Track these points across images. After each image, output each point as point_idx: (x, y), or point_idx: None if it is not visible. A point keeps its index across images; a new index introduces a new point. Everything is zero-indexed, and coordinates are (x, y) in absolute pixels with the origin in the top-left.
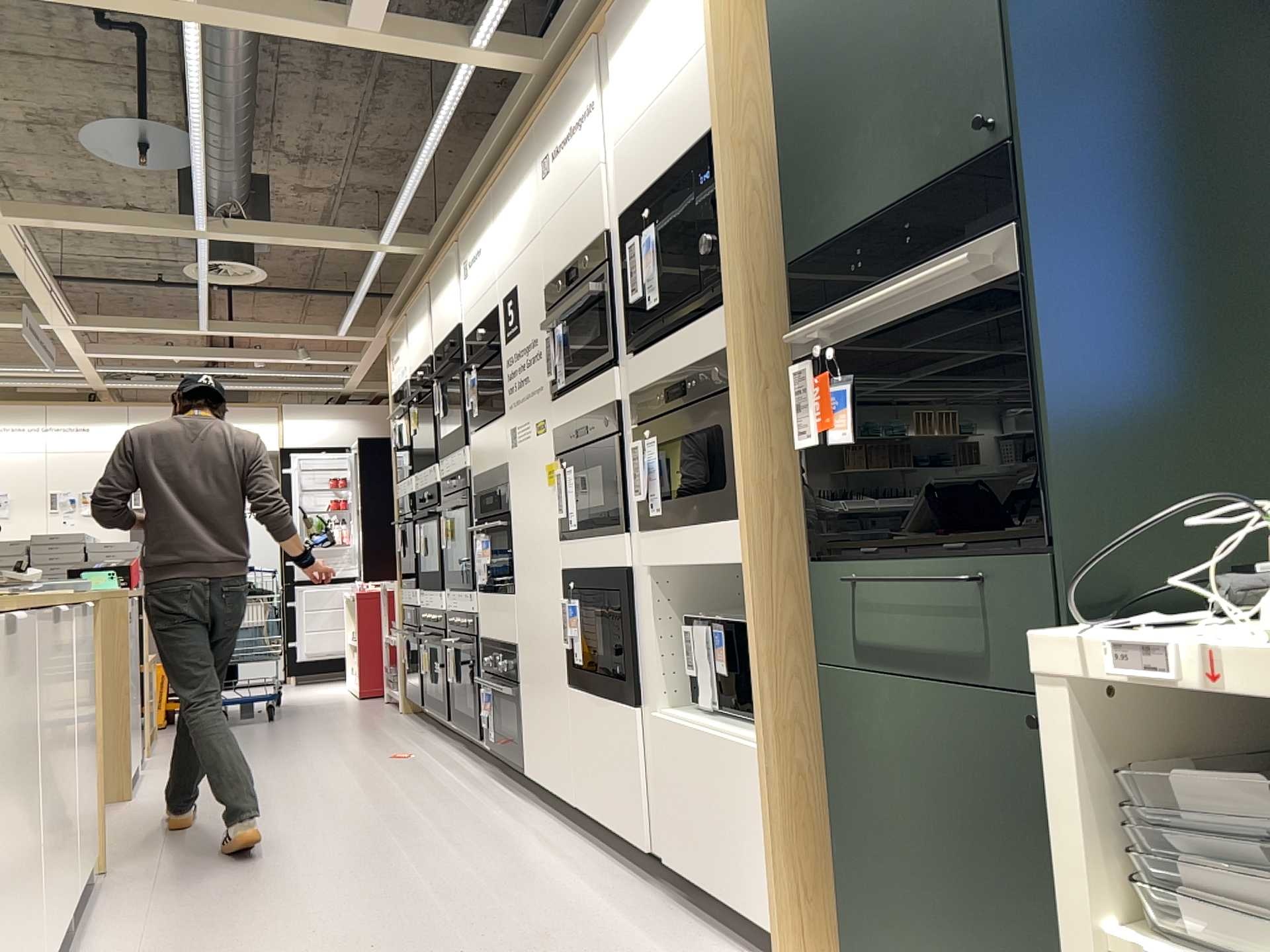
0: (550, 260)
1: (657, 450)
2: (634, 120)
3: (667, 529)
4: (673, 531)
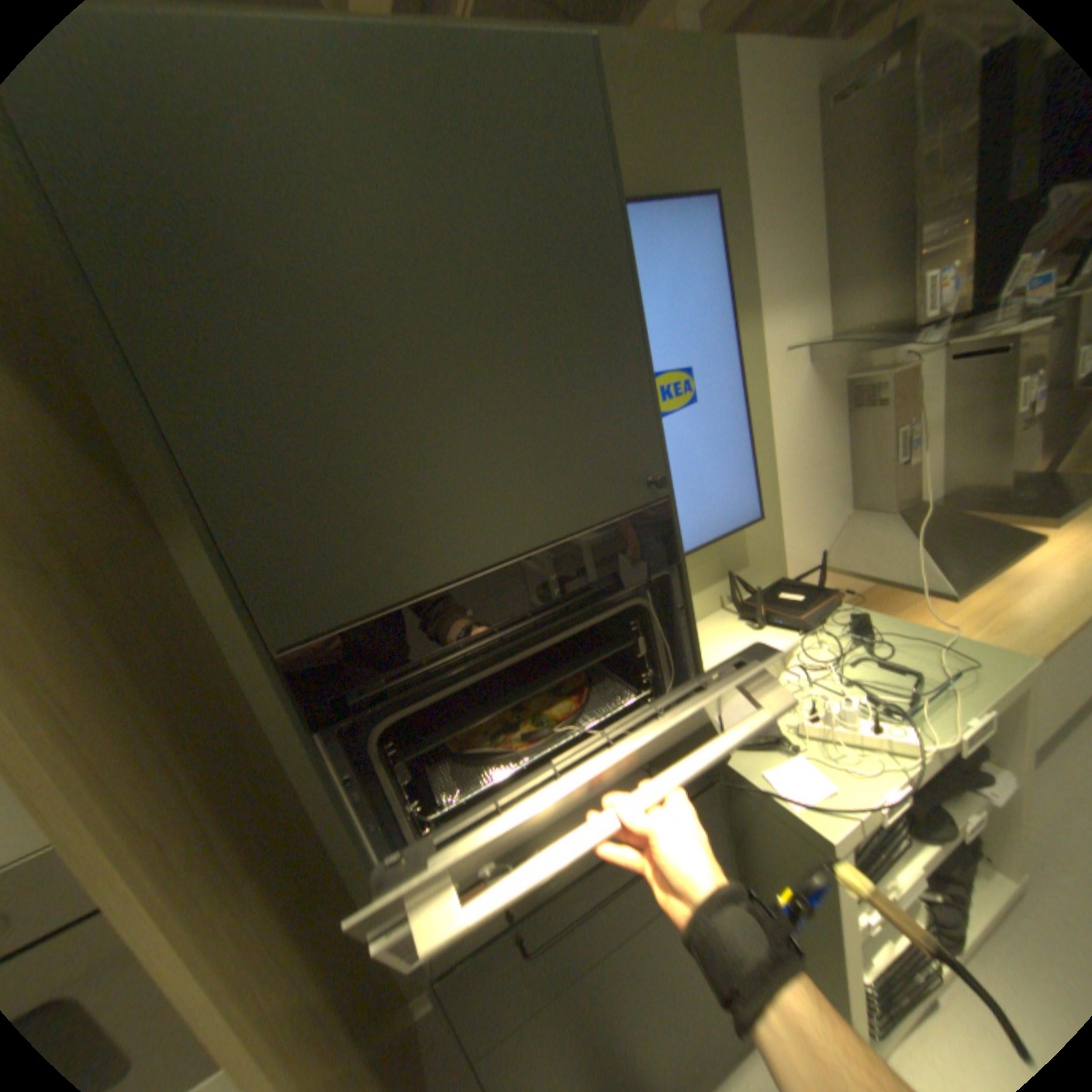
0: None
1: None
2: None
3: None
4: None
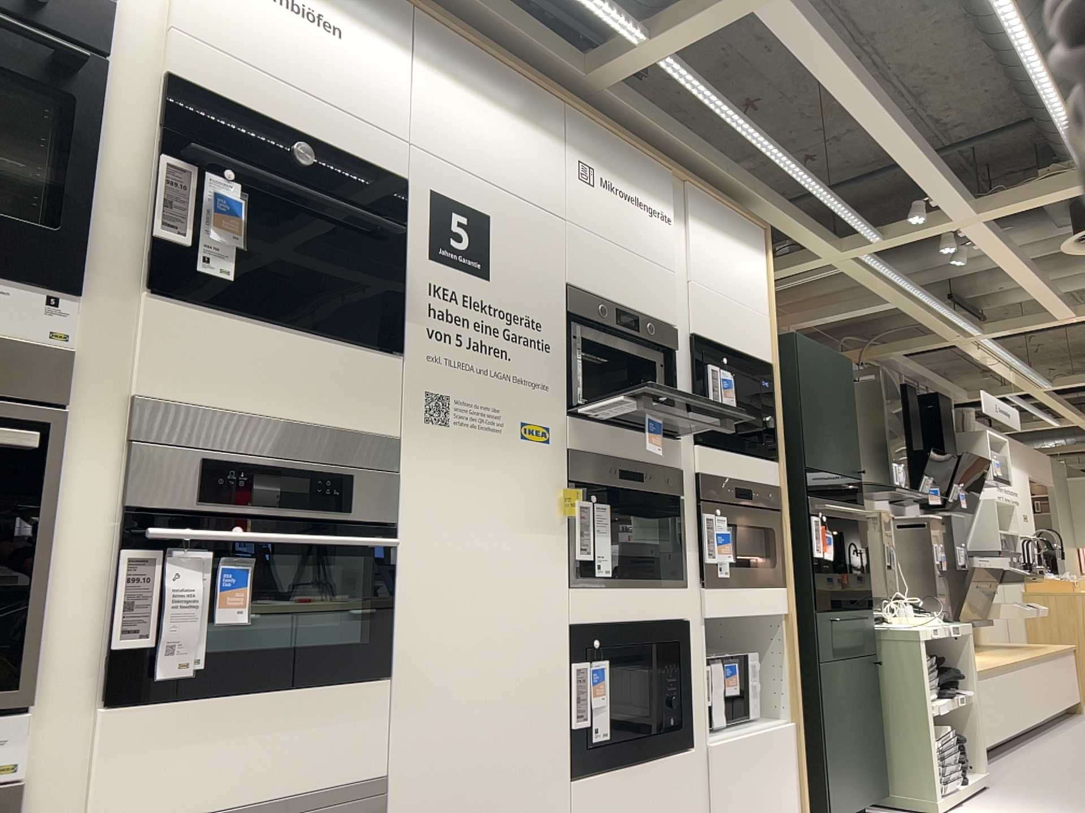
0: (584, 268)
1: (730, 527)
2: (710, 286)
3: (729, 586)
4: (733, 588)
